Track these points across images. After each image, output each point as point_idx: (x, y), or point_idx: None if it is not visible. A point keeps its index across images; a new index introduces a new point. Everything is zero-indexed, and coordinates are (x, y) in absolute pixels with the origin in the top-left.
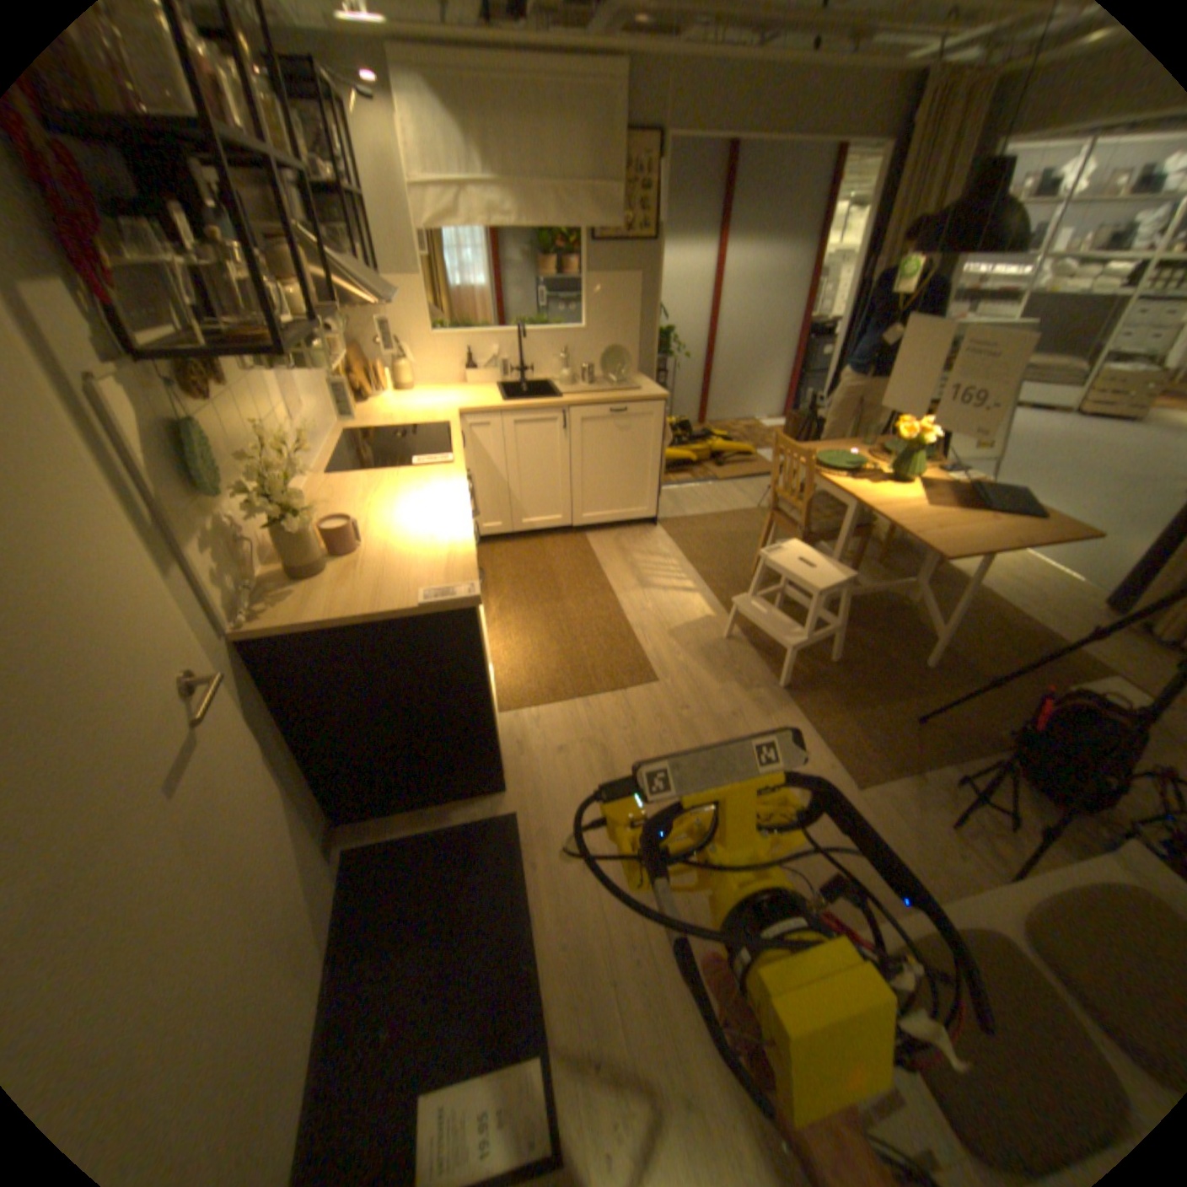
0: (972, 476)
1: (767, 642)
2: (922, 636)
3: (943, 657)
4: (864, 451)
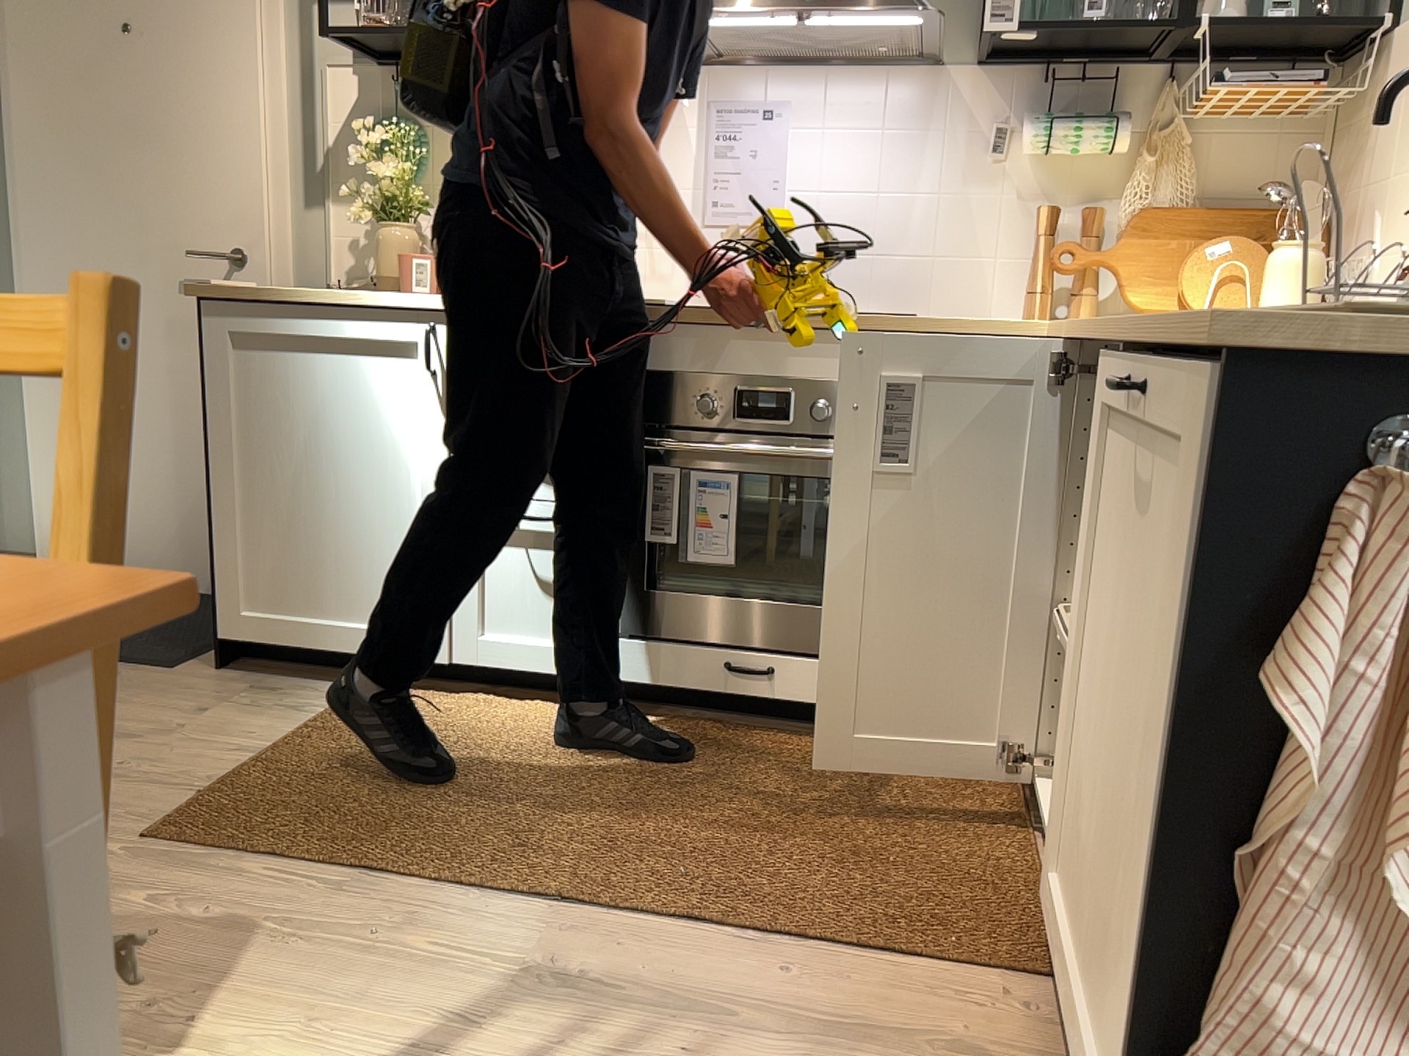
0: None
1: None
2: None
3: None
4: None
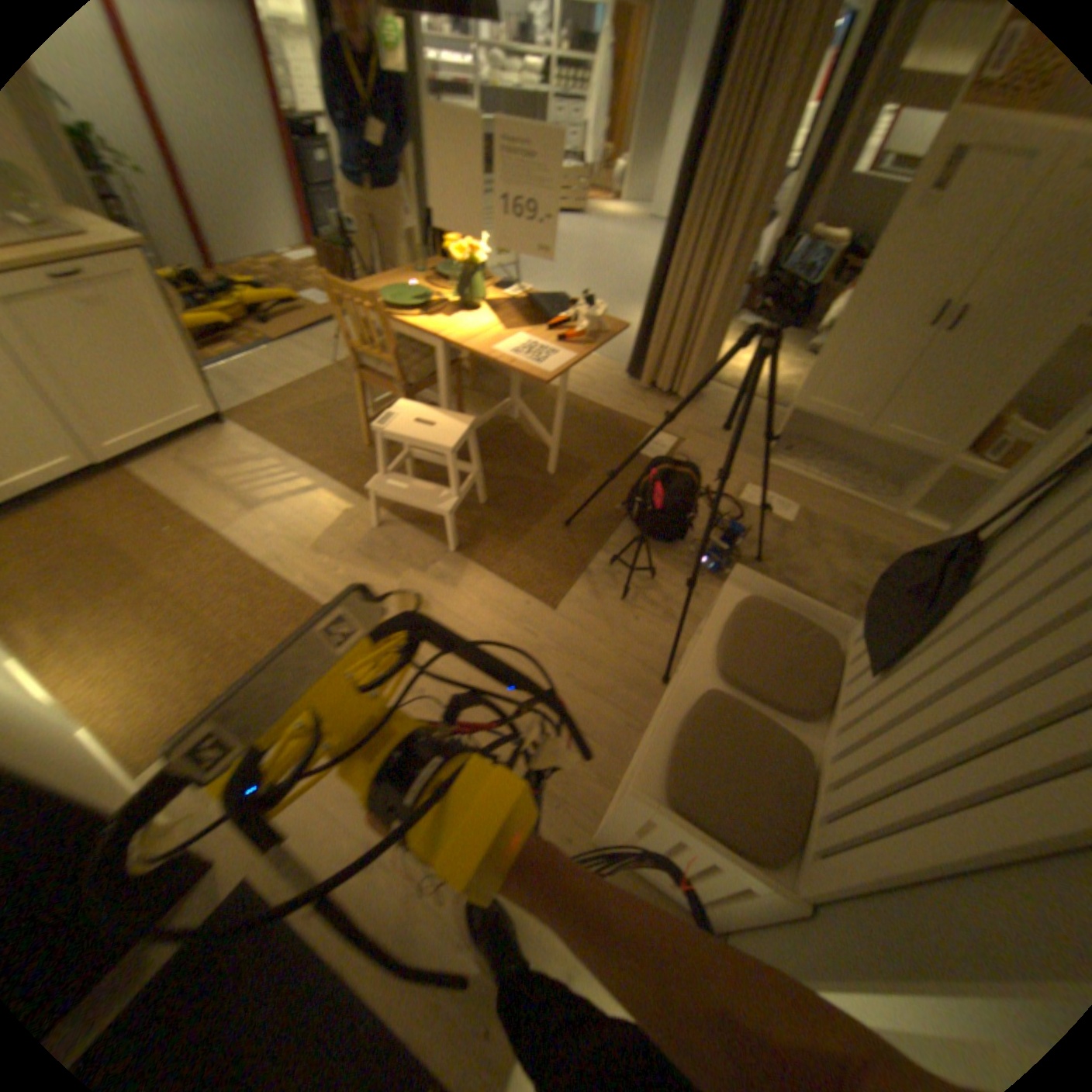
0: (521, 291)
1: (416, 513)
2: (532, 449)
3: (554, 462)
4: (419, 281)
